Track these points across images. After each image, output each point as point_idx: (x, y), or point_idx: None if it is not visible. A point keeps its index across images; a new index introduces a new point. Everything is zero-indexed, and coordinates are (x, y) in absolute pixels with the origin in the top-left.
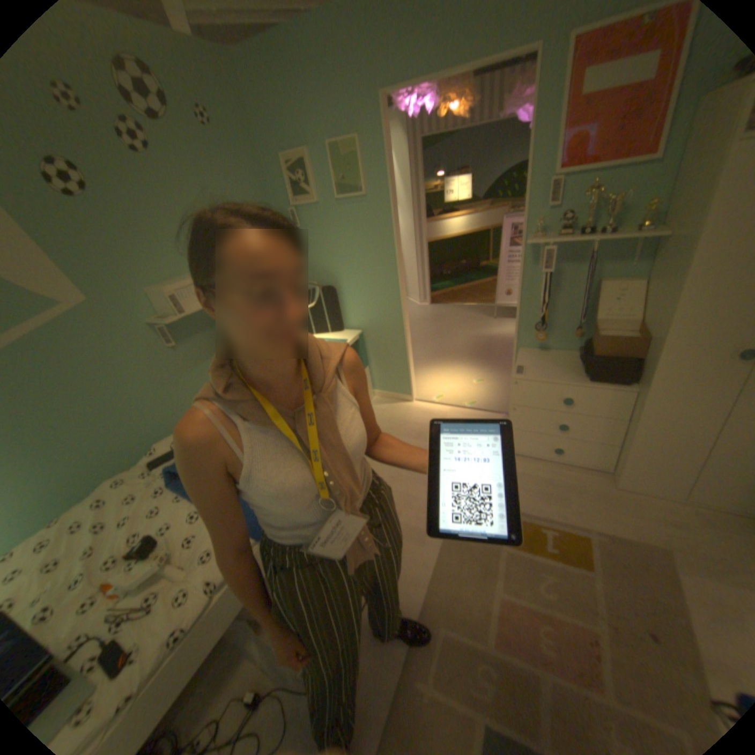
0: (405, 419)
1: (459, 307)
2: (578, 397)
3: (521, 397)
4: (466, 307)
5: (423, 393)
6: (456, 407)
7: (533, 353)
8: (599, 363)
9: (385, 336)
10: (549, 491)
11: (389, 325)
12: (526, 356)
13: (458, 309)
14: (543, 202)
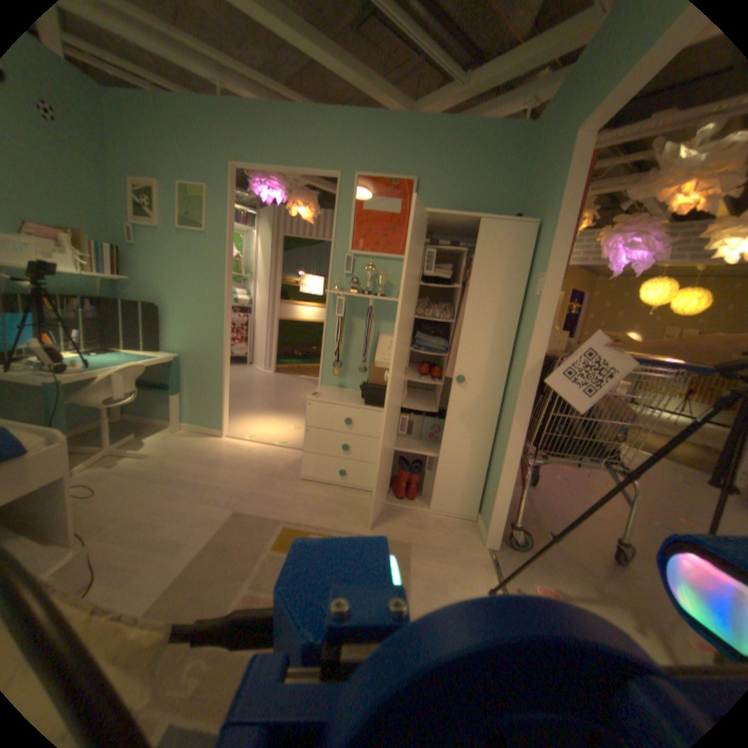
0: (206, 451)
1: (299, 378)
2: (355, 418)
3: (312, 419)
4: (305, 380)
5: (236, 433)
6: (265, 445)
7: (331, 389)
8: (369, 389)
9: (203, 365)
10: (326, 507)
11: (209, 353)
12: (324, 390)
13: (298, 380)
14: (340, 271)
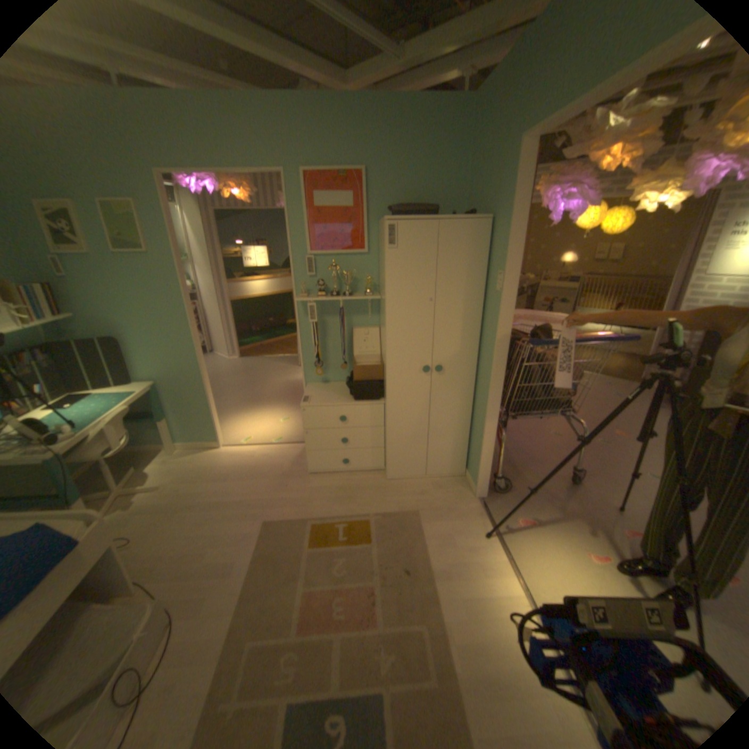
0: (211, 466)
1: (268, 358)
2: (349, 413)
3: (310, 421)
4: (274, 359)
5: (231, 438)
6: (264, 445)
7: (318, 386)
8: (357, 386)
9: (183, 385)
10: (341, 494)
11: (186, 374)
12: (312, 389)
13: (268, 360)
14: (304, 272)
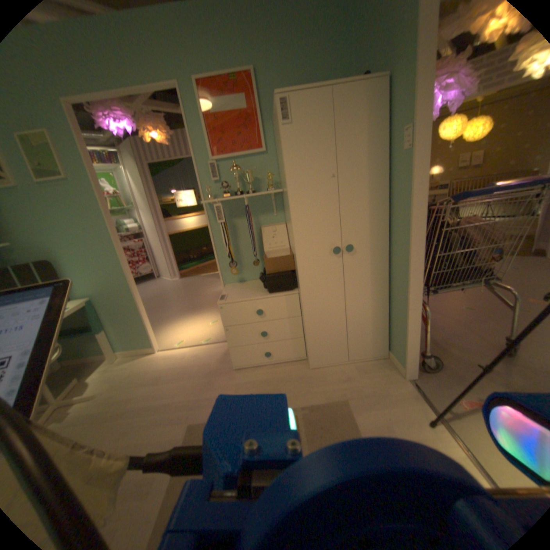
0: (145, 371)
1: (201, 277)
2: (265, 307)
3: (228, 319)
4: (207, 276)
5: (166, 344)
6: (194, 347)
7: (234, 285)
8: (269, 278)
9: (114, 299)
10: (265, 389)
11: (116, 288)
12: (229, 289)
13: (201, 278)
14: (208, 179)
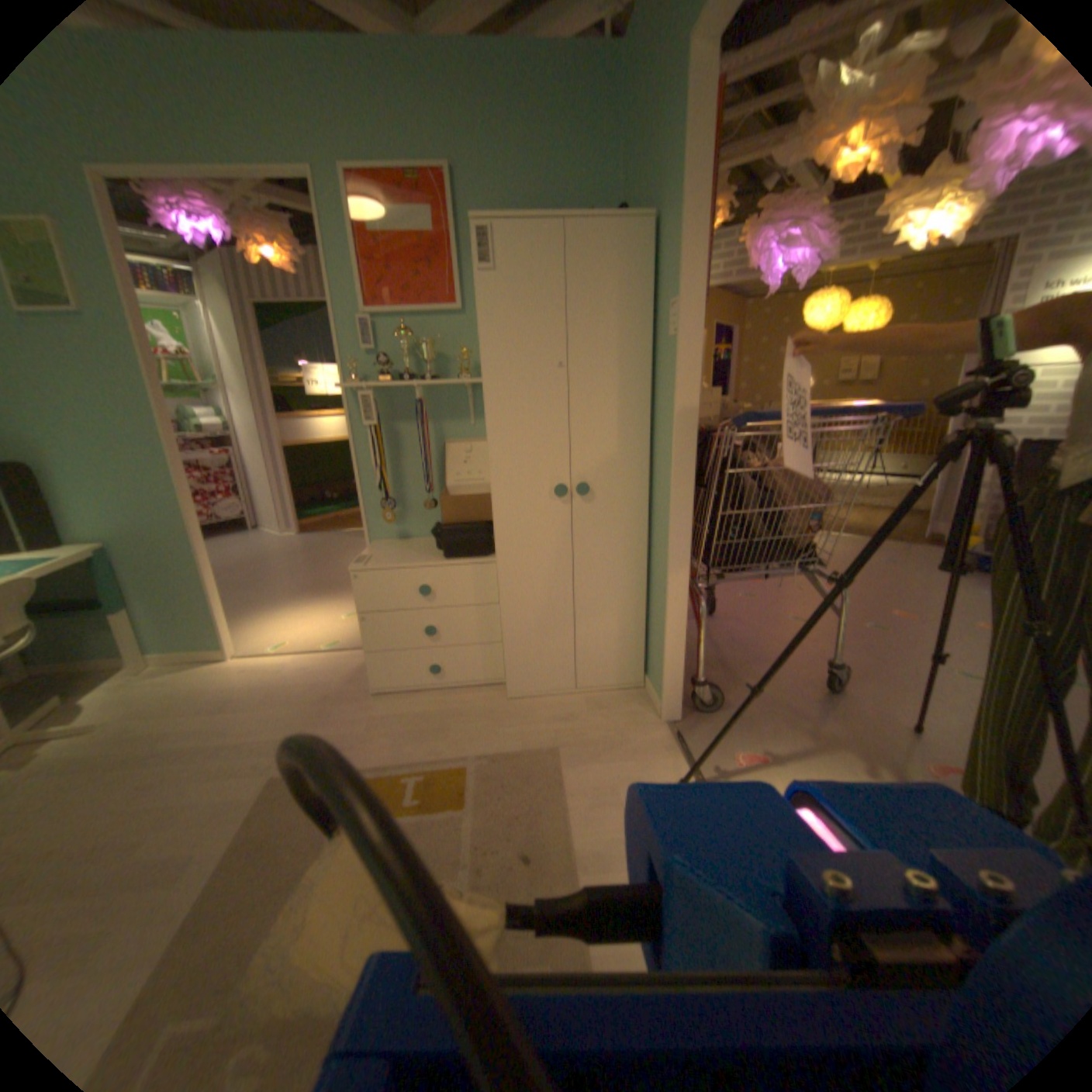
0: (201, 690)
1: (342, 533)
2: (434, 582)
3: (366, 599)
4: (352, 534)
5: (250, 646)
6: (304, 654)
7: (388, 543)
8: (447, 533)
9: (153, 550)
10: (420, 727)
11: (159, 529)
12: (376, 548)
13: (341, 536)
14: (355, 346)
